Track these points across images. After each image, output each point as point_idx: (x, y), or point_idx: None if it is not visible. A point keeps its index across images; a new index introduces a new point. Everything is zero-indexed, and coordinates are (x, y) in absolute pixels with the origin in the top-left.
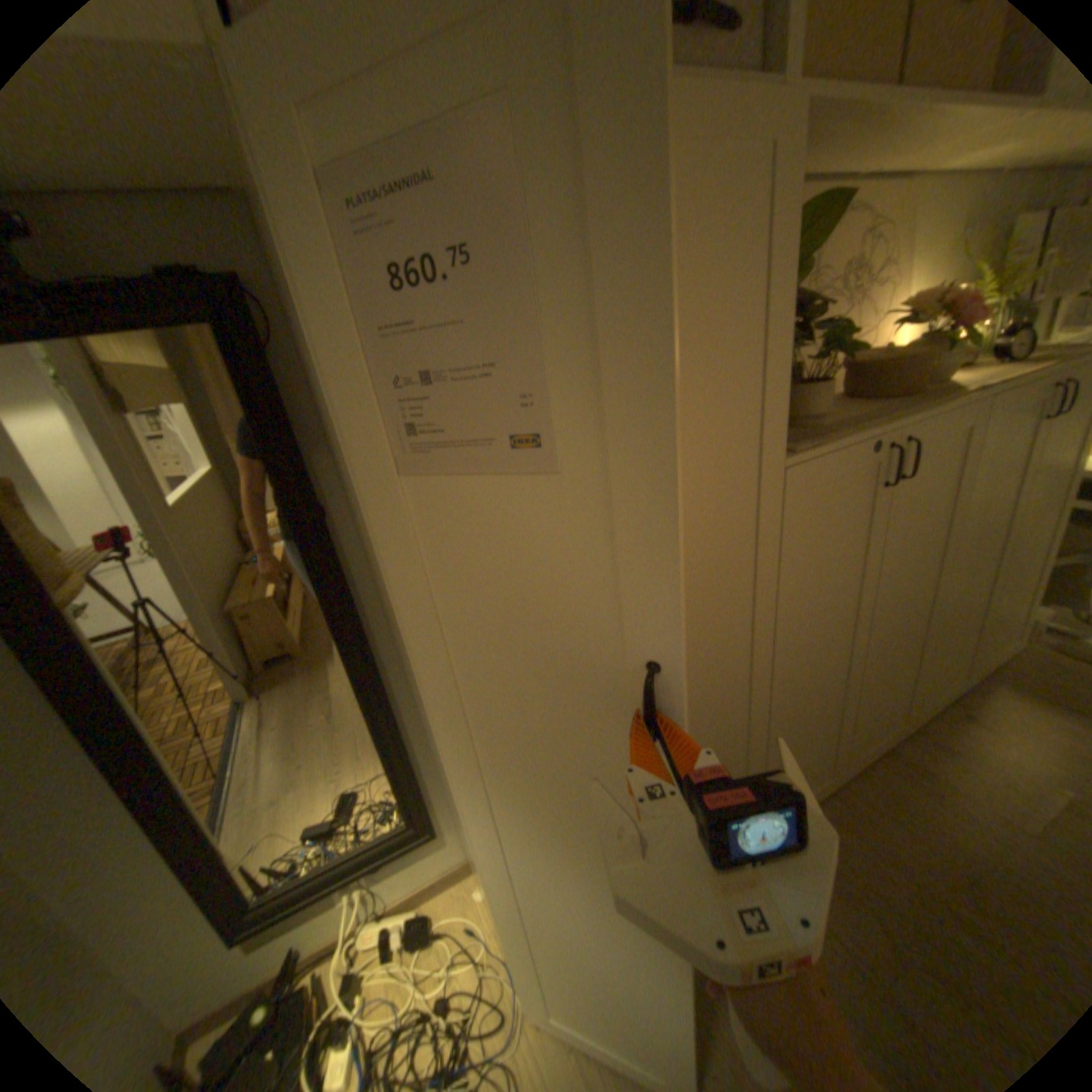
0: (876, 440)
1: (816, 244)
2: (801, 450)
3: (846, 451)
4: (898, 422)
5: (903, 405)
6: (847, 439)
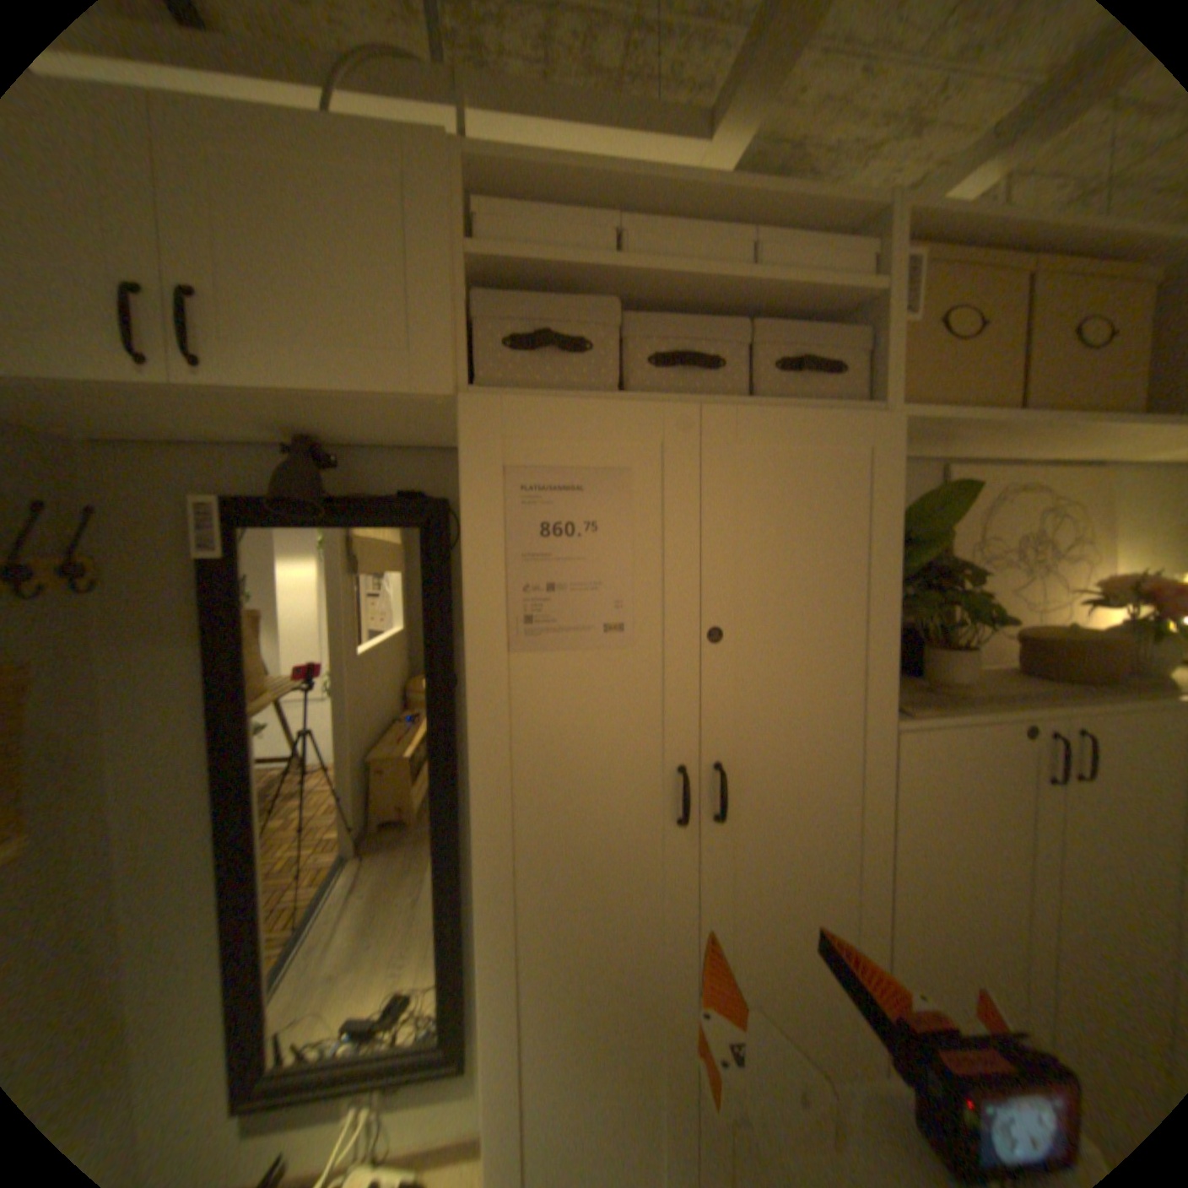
0: (1030, 725)
1: (950, 522)
2: (922, 717)
3: (985, 729)
4: (1061, 710)
5: (1083, 693)
6: (985, 716)
